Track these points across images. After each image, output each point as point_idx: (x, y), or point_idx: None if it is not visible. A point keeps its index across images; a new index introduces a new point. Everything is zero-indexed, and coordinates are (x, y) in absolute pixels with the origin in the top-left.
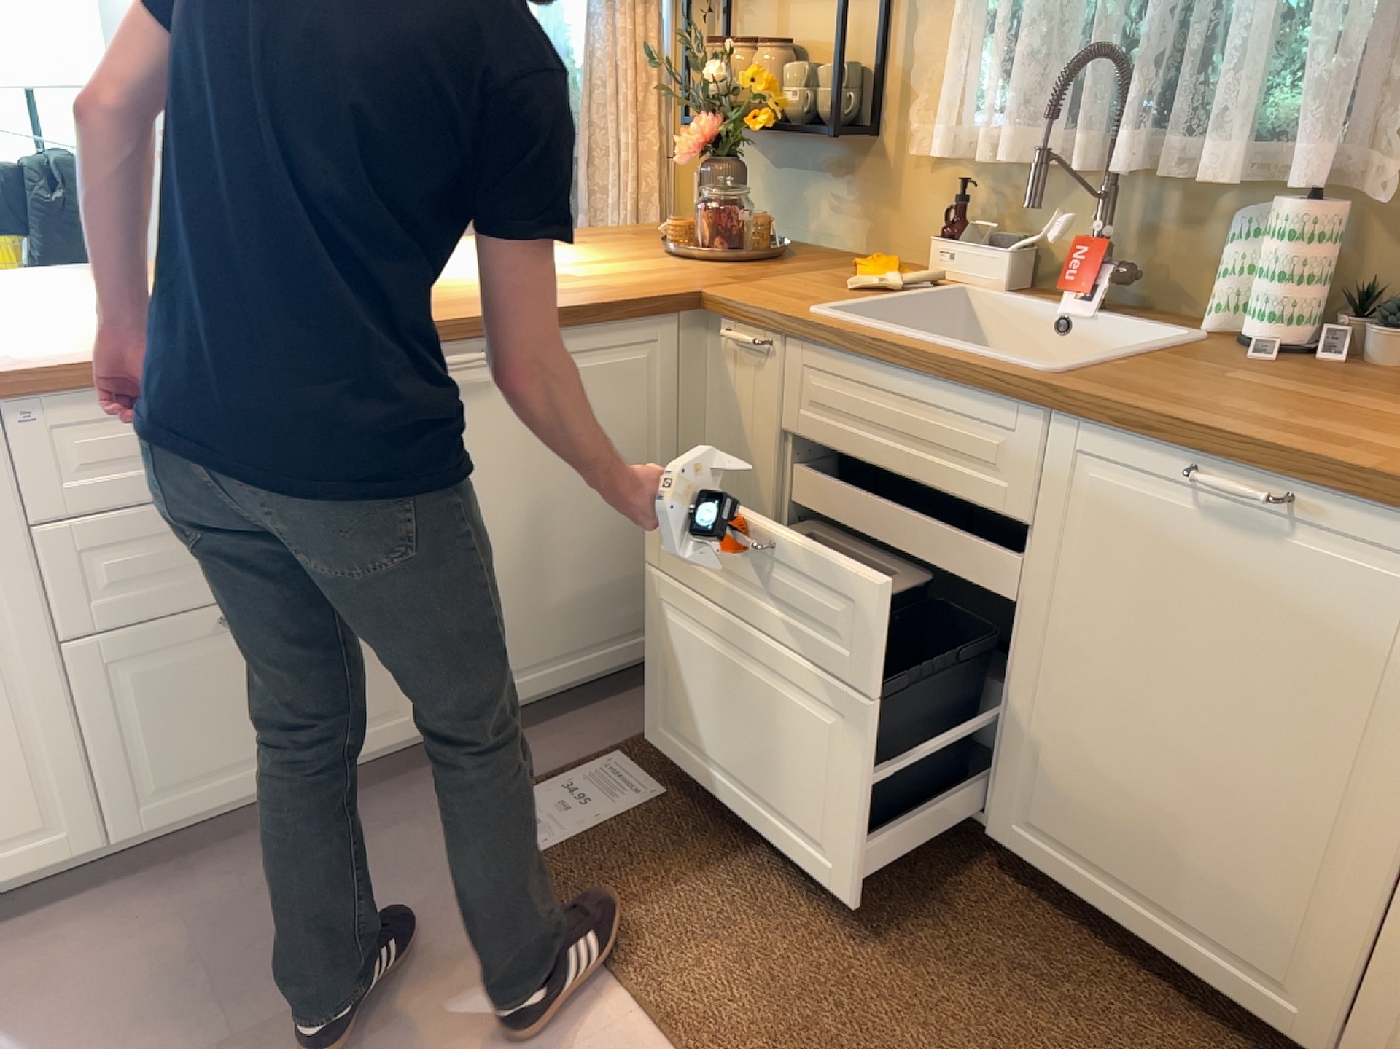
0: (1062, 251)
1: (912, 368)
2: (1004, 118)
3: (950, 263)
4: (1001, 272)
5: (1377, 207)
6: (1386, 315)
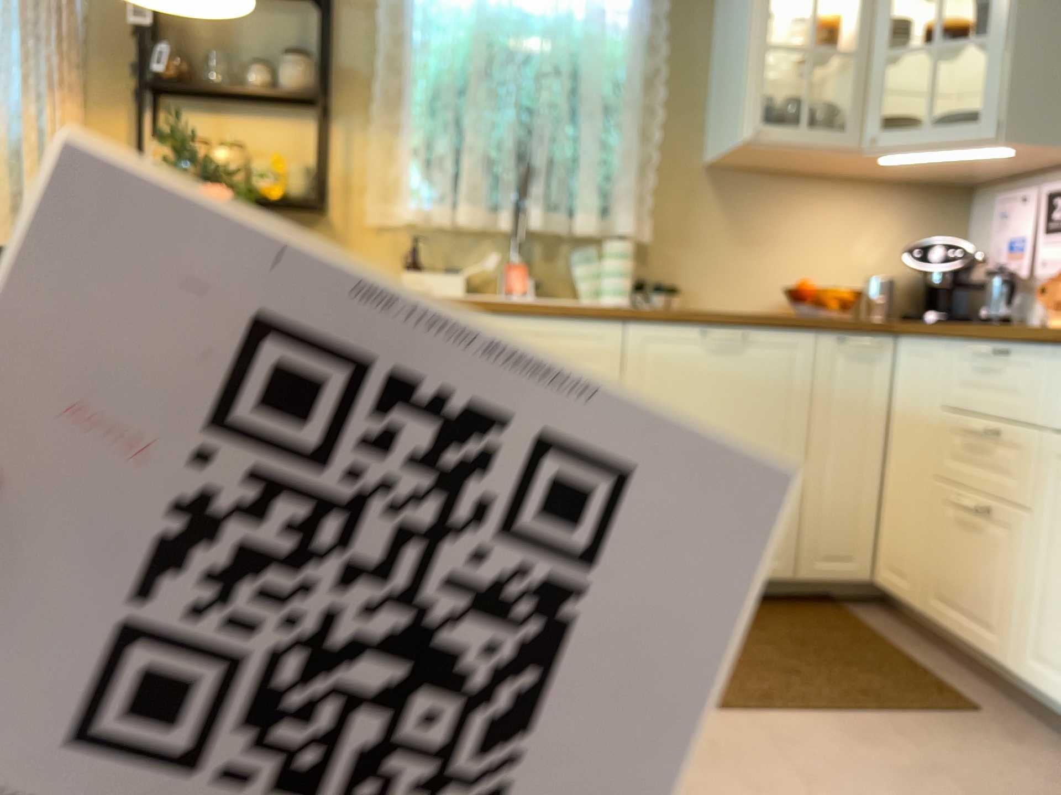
0: (479, 276)
1: (541, 313)
2: (446, 201)
3: (422, 285)
4: (459, 286)
5: (635, 245)
6: (659, 286)
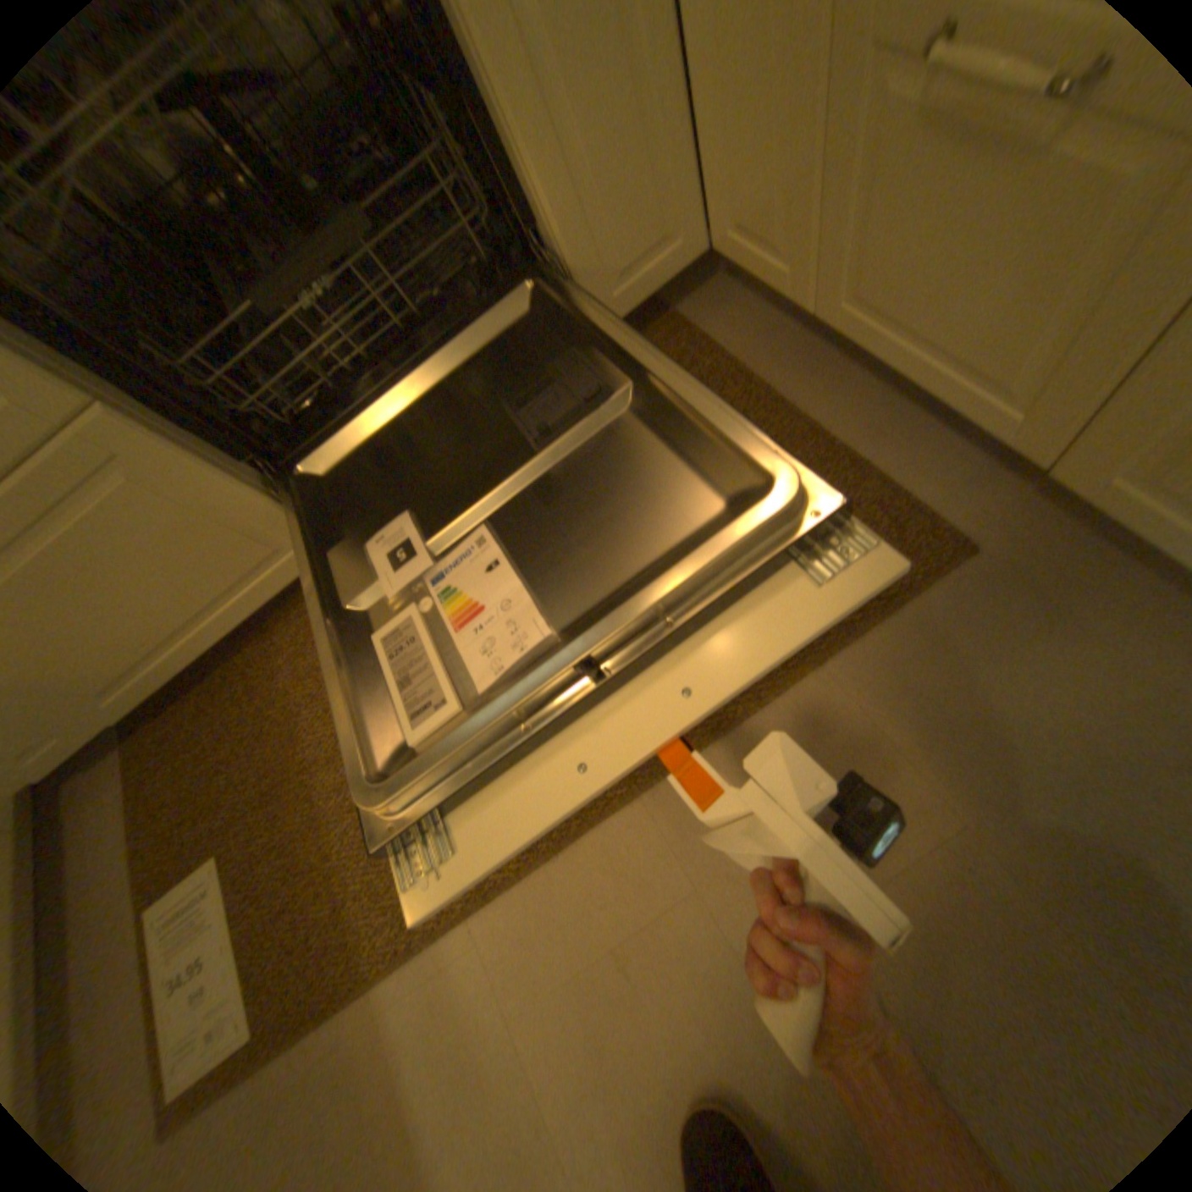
0: None
1: None
2: None
3: None
4: None
5: None
6: None
